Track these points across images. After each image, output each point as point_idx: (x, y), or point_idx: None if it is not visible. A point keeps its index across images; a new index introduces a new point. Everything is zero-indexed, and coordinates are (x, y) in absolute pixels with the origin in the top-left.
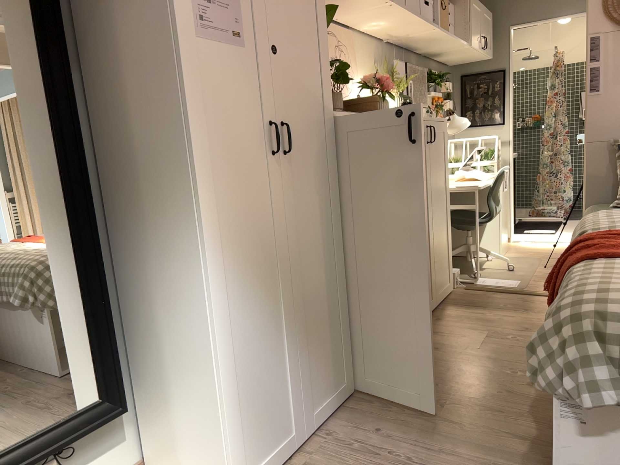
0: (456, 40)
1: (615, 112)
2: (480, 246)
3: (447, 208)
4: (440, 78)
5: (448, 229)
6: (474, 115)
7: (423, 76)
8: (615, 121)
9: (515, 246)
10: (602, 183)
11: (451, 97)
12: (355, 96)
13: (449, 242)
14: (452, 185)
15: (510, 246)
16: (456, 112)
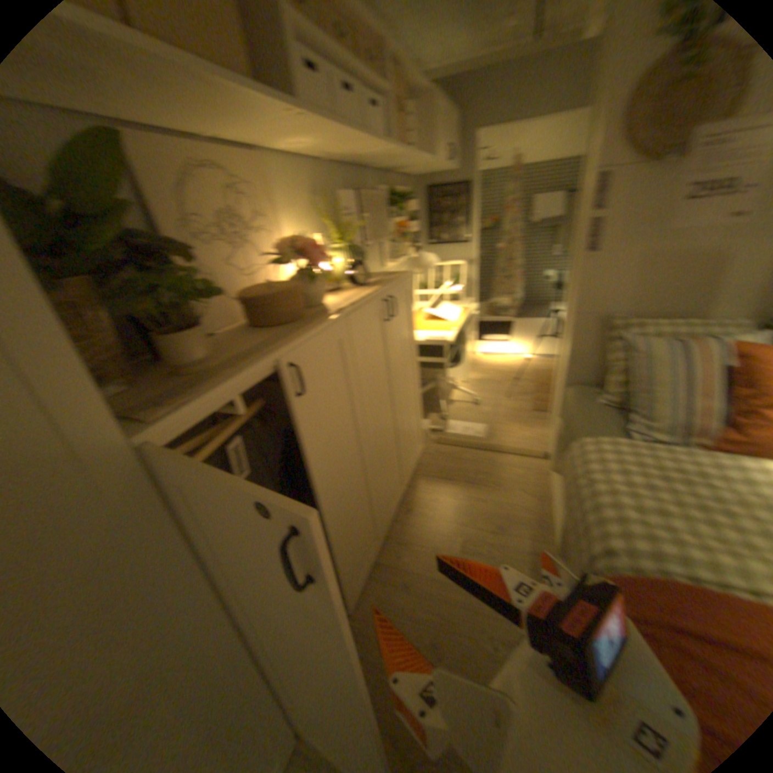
0: (425, 152)
1: (619, 280)
2: (451, 377)
3: (419, 373)
4: (409, 194)
5: (420, 394)
6: (445, 232)
7: (389, 198)
8: (617, 291)
9: (481, 363)
10: (589, 361)
11: (422, 212)
12: (268, 288)
13: (422, 406)
14: (423, 338)
15: (477, 364)
16: (428, 228)
